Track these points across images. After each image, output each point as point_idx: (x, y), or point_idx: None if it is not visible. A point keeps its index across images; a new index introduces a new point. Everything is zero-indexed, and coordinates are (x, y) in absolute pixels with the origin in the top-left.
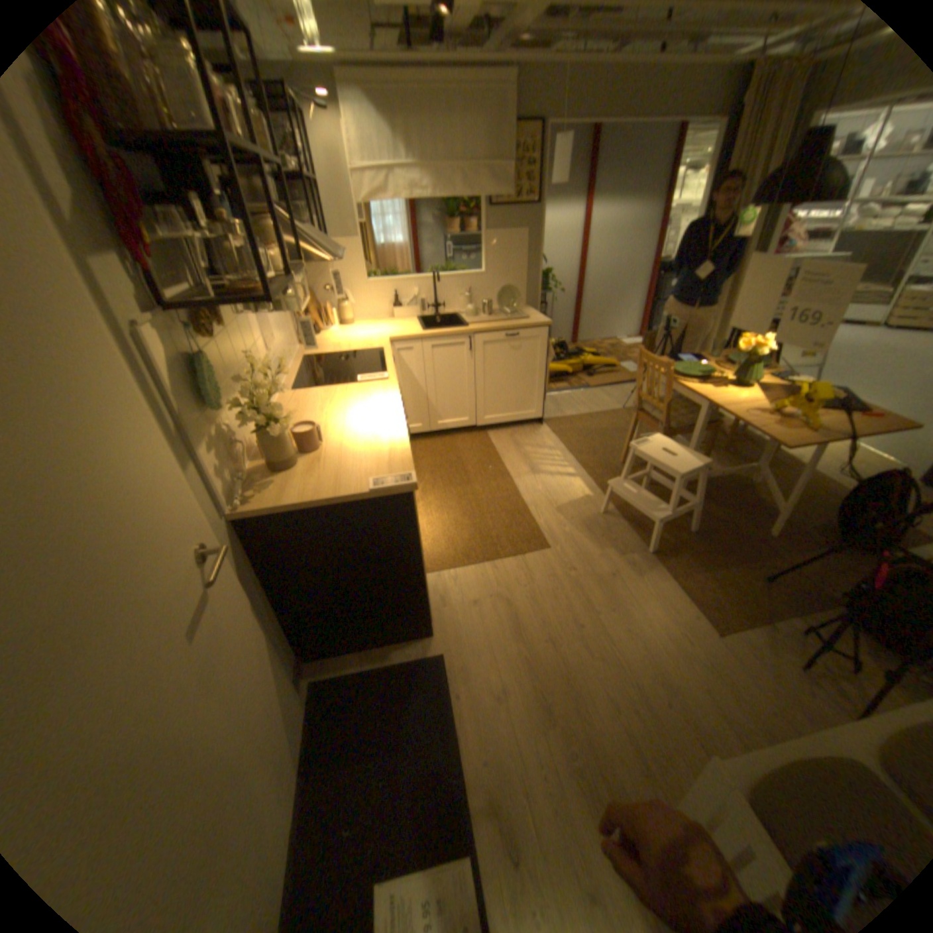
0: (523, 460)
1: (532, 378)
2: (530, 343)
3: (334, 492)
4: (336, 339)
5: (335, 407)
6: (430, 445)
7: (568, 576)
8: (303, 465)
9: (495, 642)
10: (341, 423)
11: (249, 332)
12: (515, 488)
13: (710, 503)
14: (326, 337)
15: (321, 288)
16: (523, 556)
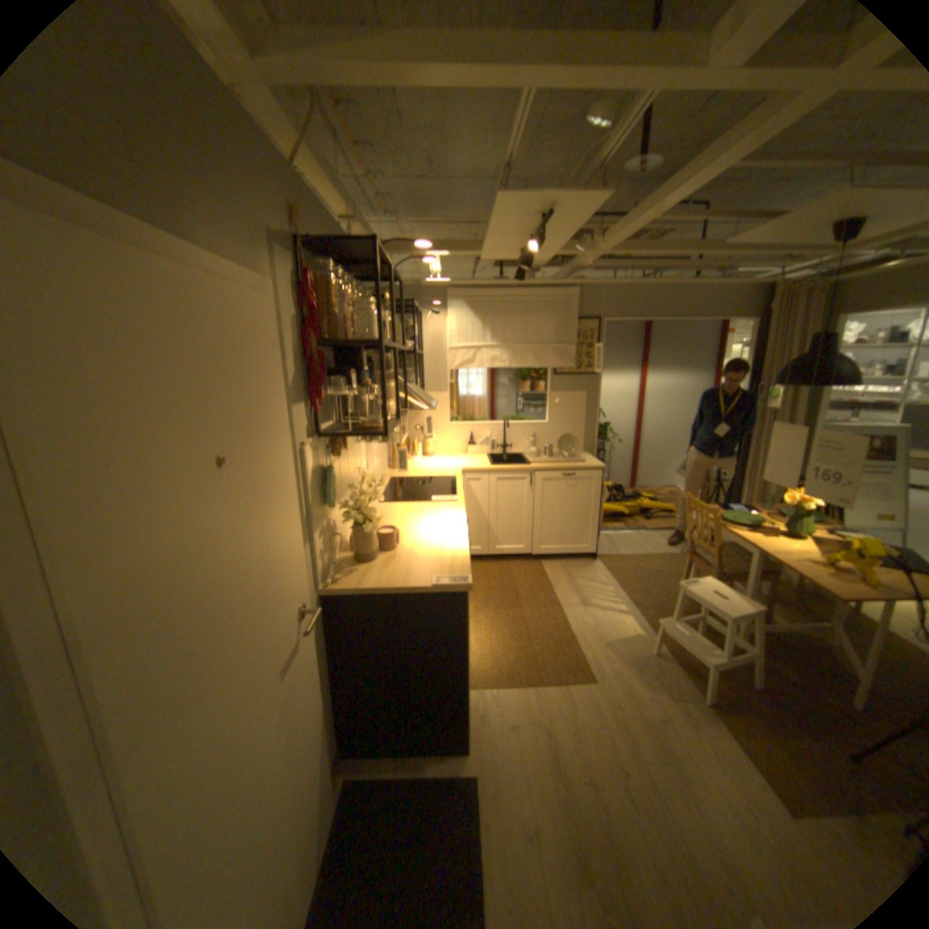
0: (575, 591)
1: (588, 514)
2: (587, 483)
3: (403, 583)
4: (418, 466)
5: (411, 518)
6: (486, 566)
7: (614, 716)
8: (381, 559)
9: (531, 774)
10: (415, 530)
11: (359, 455)
12: (565, 617)
13: (778, 661)
14: (410, 464)
15: (413, 427)
16: (567, 687)
